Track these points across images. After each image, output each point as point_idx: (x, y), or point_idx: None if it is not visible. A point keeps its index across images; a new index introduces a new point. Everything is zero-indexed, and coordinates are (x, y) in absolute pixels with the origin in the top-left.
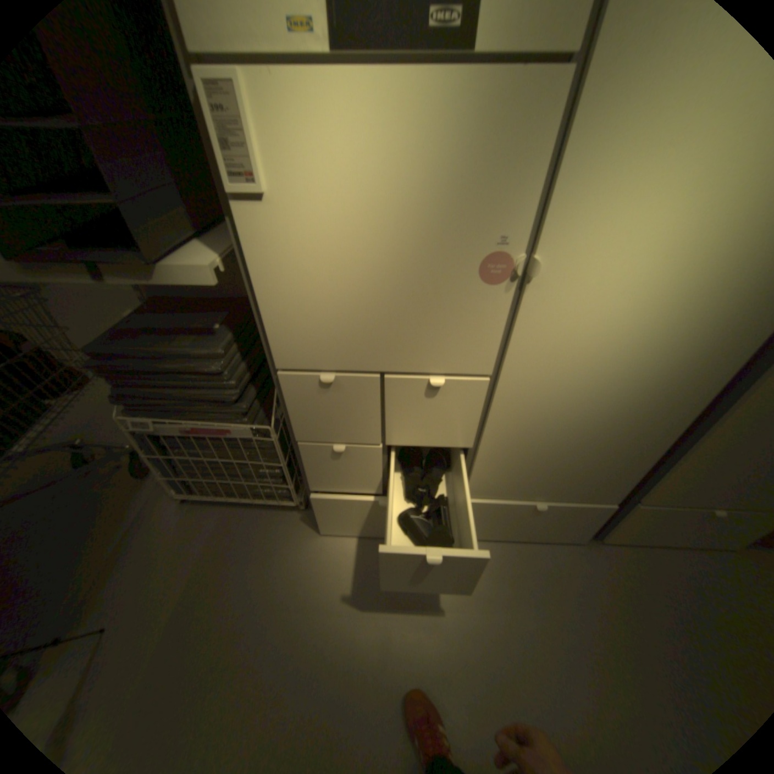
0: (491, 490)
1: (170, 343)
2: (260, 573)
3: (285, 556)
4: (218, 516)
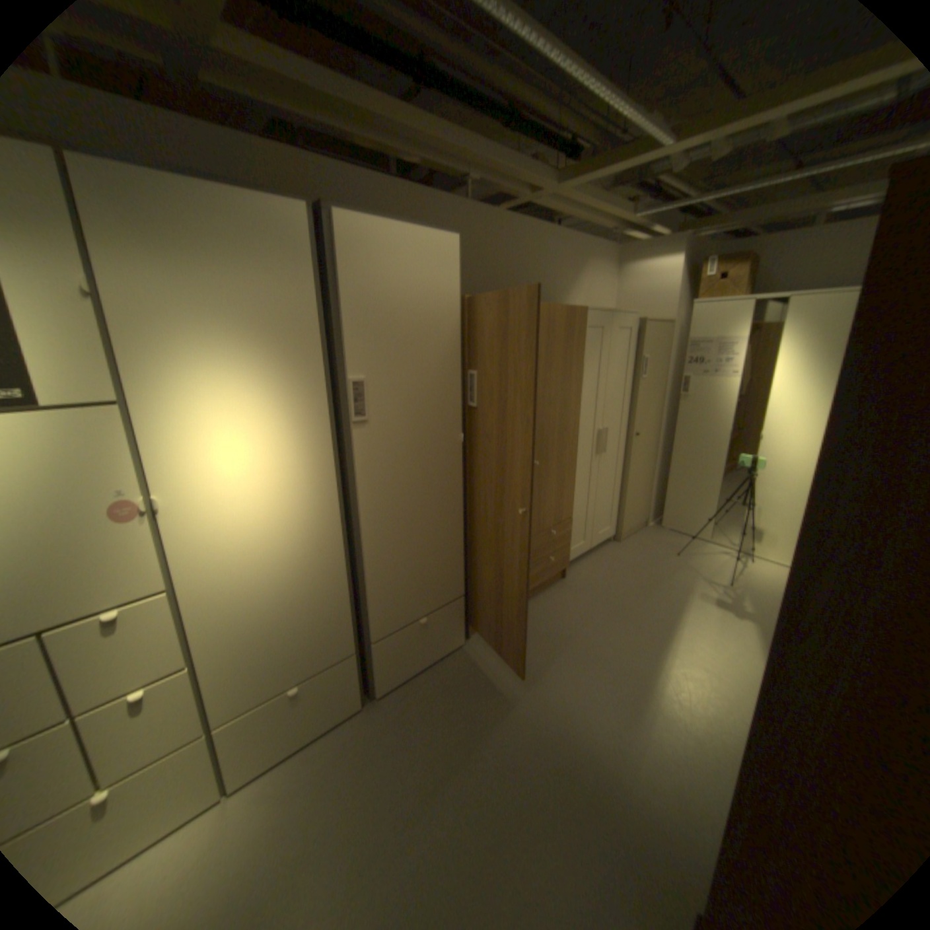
0: (234, 704)
1: None
2: None
3: None
4: None
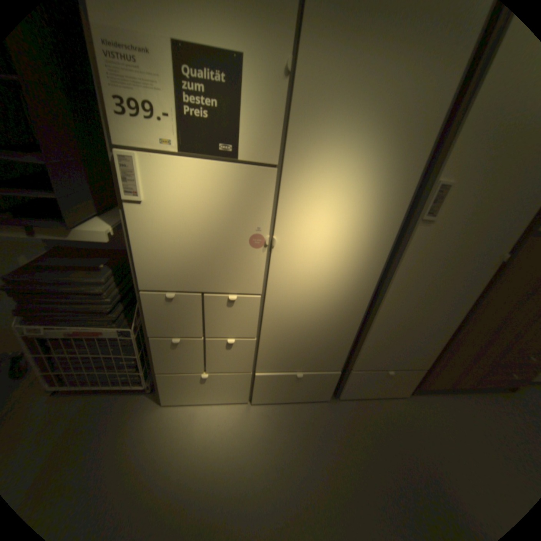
0: (270, 366)
1: (69, 274)
2: (111, 441)
3: (132, 427)
4: (81, 402)
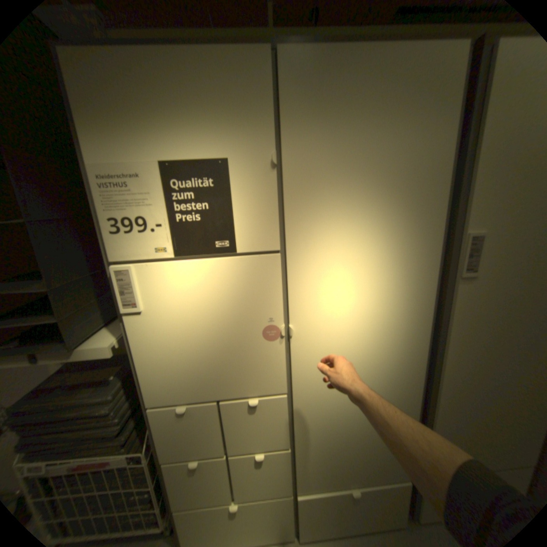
0: (314, 485)
1: (75, 395)
2: None
3: None
4: None
